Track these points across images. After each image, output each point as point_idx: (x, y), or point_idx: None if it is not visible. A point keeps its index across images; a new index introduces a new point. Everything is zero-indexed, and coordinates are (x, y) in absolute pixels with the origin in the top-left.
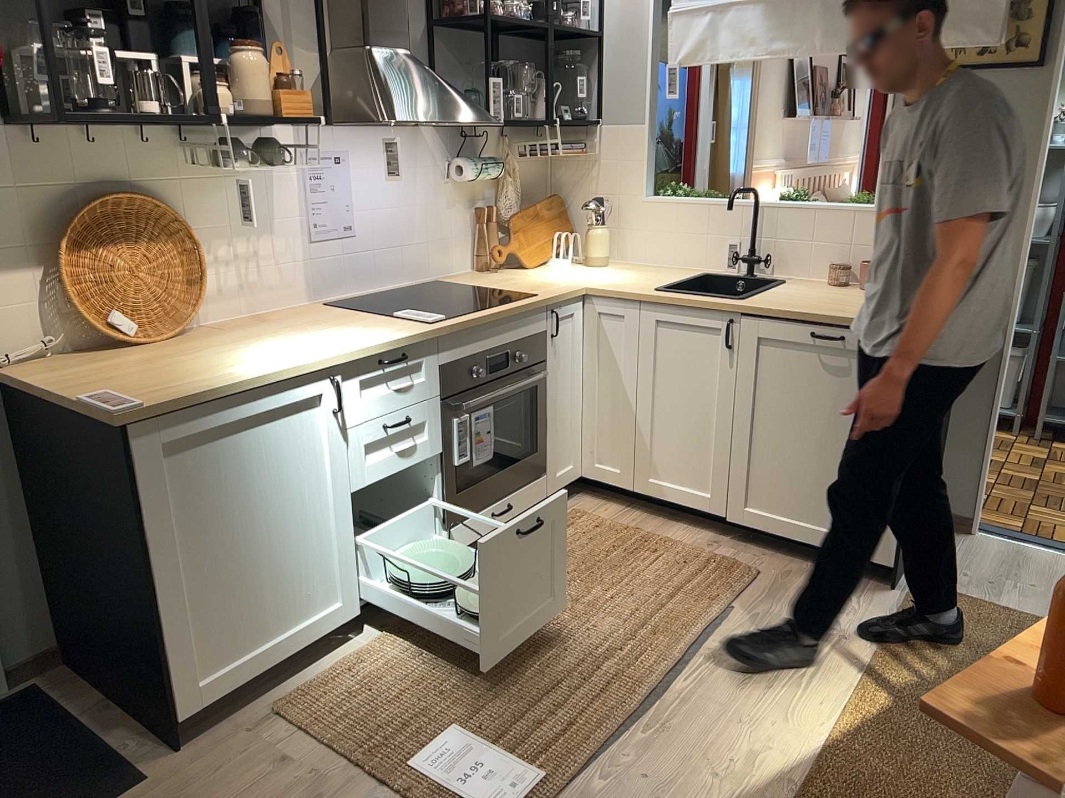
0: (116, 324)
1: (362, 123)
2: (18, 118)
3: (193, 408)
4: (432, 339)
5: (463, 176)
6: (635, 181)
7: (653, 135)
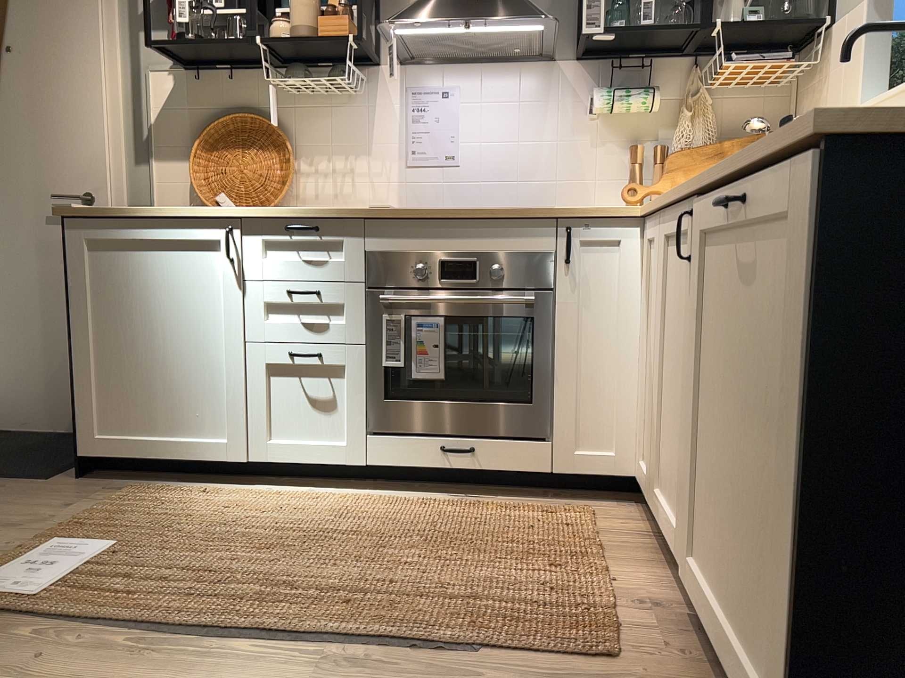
0: (218, 201)
1: (487, 63)
2: (179, 61)
3: (107, 219)
4: (352, 219)
5: (597, 107)
6: (850, 89)
7: (878, 12)
